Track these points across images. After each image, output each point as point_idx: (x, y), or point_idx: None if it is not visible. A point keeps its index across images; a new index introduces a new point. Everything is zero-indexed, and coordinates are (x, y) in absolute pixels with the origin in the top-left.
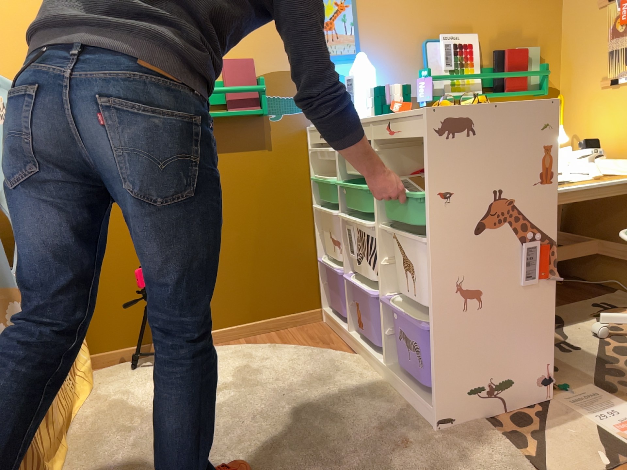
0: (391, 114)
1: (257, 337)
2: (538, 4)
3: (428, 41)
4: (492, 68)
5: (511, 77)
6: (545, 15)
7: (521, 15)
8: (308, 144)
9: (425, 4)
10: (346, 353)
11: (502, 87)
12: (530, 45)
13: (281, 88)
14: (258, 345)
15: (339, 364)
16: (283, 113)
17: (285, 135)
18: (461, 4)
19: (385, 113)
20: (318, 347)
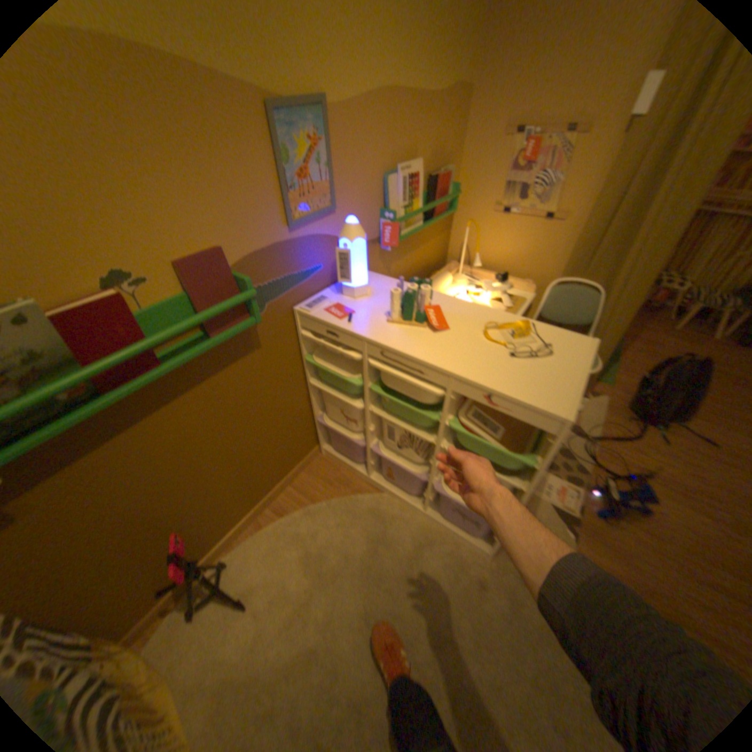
0: (432, 329)
1: (279, 501)
2: (458, 116)
3: (389, 174)
4: (427, 193)
5: (439, 201)
6: (459, 127)
7: (447, 129)
8: (296, 325)
9: (387, 124)
10: (370, 491)
11: (432, 212)
12: (448, 163)
13: (260, 273)
14: (291, 514)
15: (377, 511)
16: (267, 302)
17: (272, 326)
18: (413, 121)
19: (420, 323)
20: (342, 492)
